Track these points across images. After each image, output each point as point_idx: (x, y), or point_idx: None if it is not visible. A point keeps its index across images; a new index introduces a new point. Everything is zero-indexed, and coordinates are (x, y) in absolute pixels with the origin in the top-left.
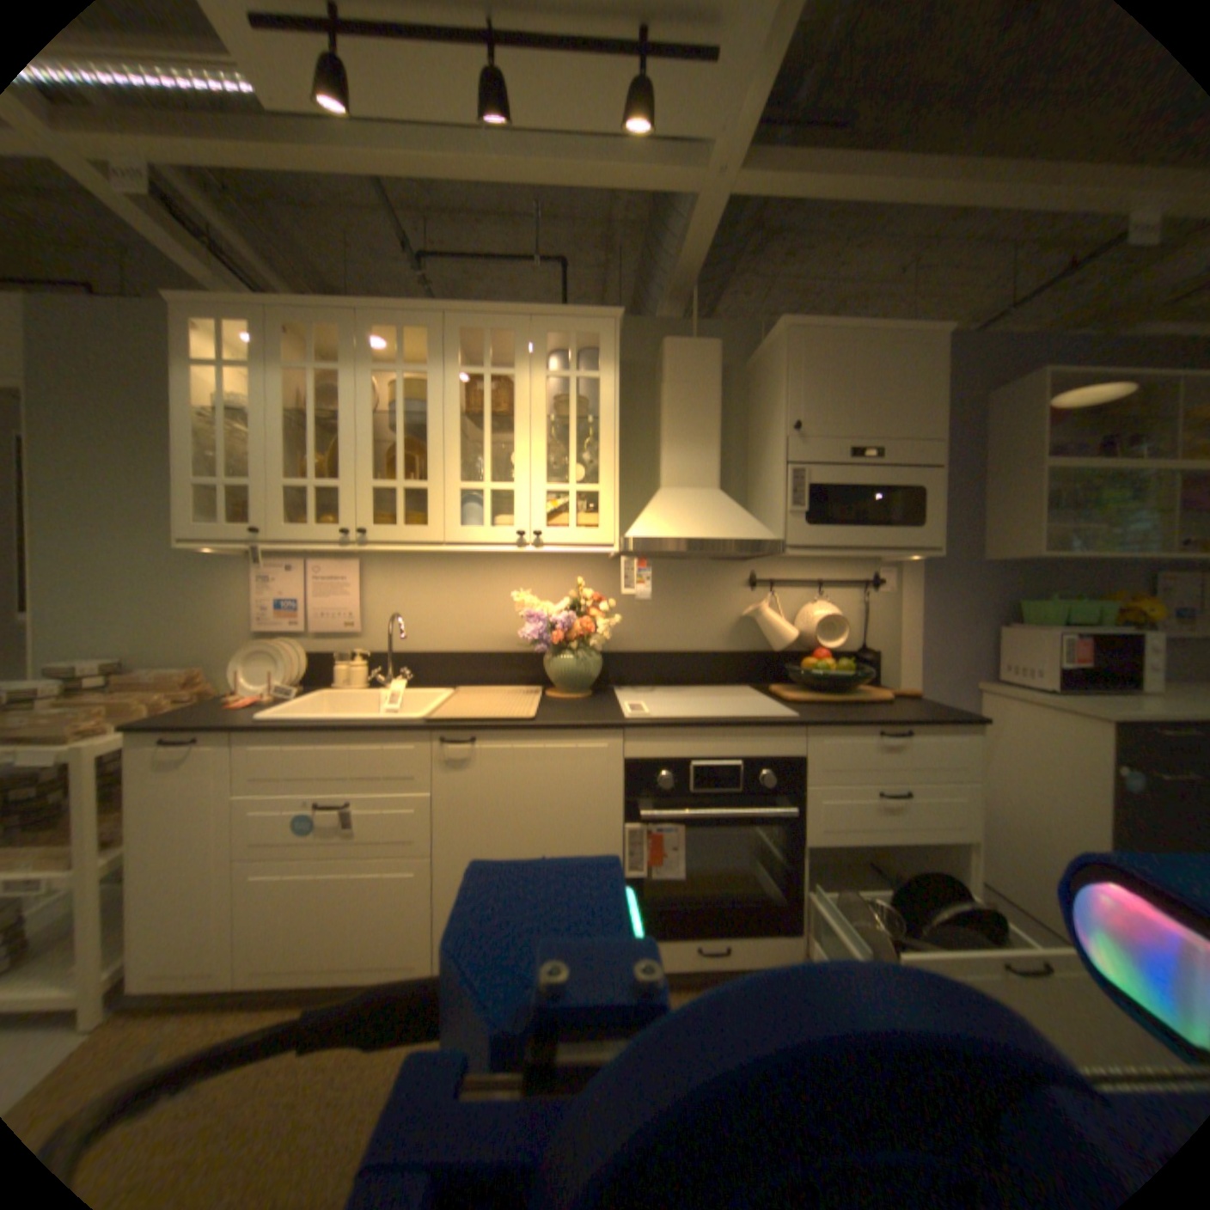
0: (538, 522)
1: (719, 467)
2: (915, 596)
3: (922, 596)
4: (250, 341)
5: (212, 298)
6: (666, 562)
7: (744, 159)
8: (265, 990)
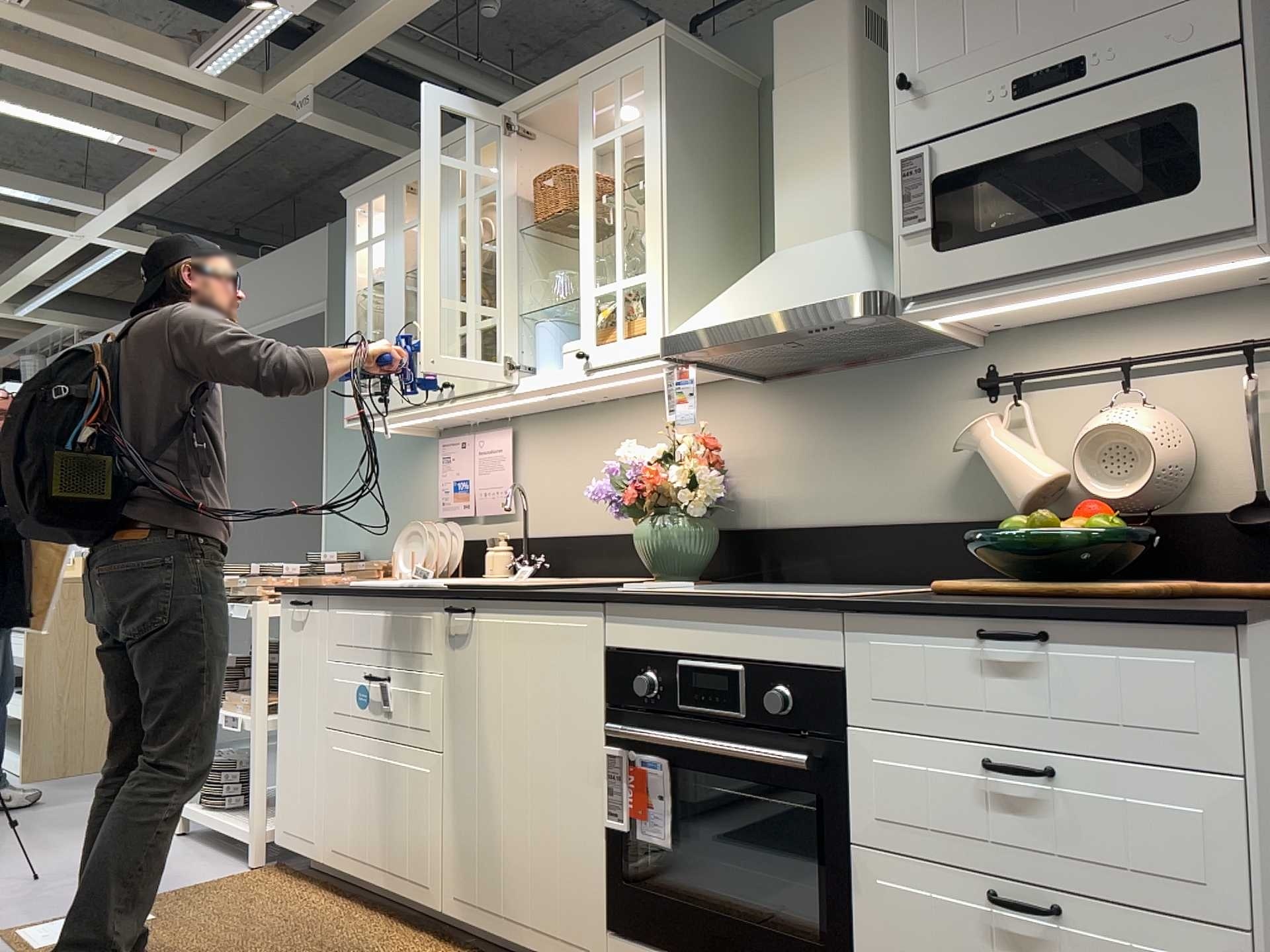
0: (587, 339)
1: (857, 193)
2: None
3: None
4: (386, 214)
5: (366, 184)
6: (842, 371)
7: None
8: (341, 871)
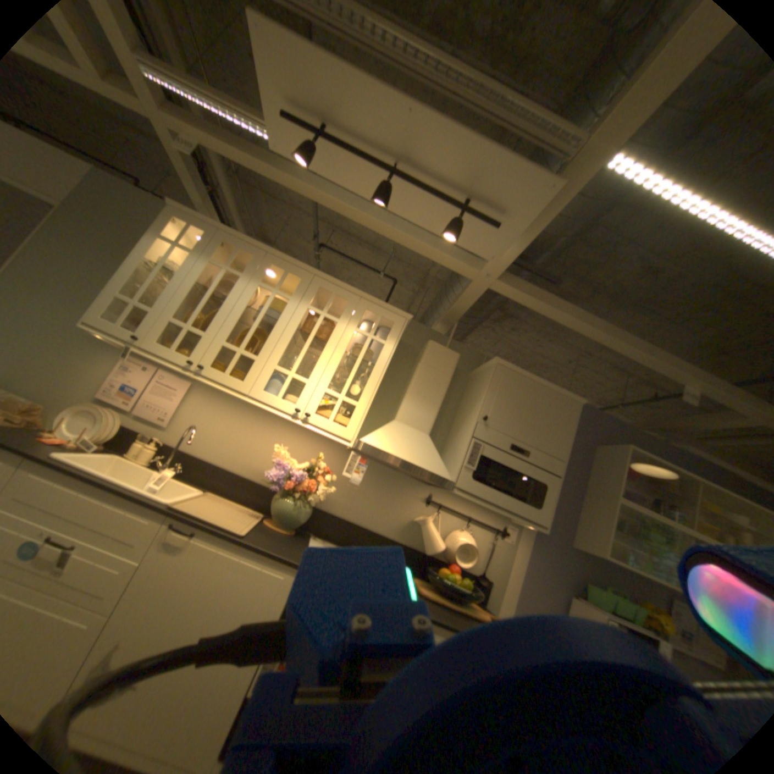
0: (312, 409)
1: (434, 423)
2: (526, 554)
3: (531, 556)
4: (200, 243)
5: (193, 215)
6: (381, 467)
7: (501, 276)
8: None
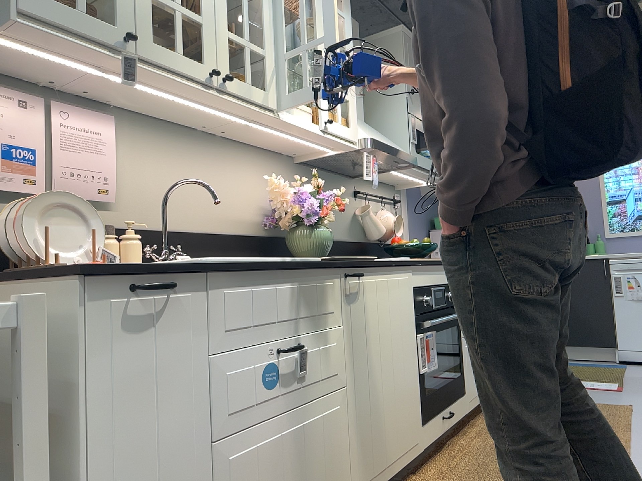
0: (326, 113)
1: (364, 108)
2: (407, 211)
3: (409, 212)
4: None
5: None
6: (322, 171)
7: None
8: None
